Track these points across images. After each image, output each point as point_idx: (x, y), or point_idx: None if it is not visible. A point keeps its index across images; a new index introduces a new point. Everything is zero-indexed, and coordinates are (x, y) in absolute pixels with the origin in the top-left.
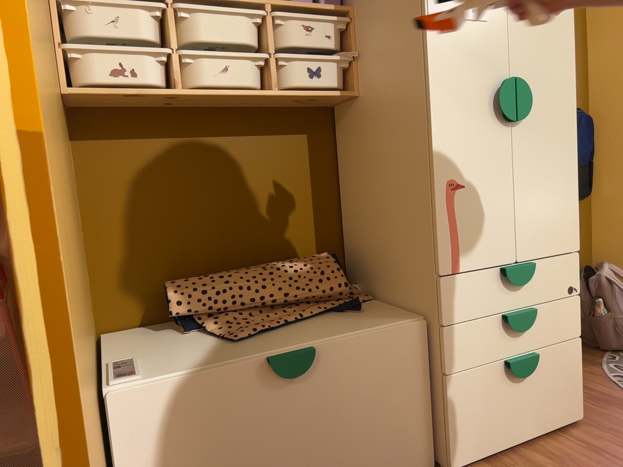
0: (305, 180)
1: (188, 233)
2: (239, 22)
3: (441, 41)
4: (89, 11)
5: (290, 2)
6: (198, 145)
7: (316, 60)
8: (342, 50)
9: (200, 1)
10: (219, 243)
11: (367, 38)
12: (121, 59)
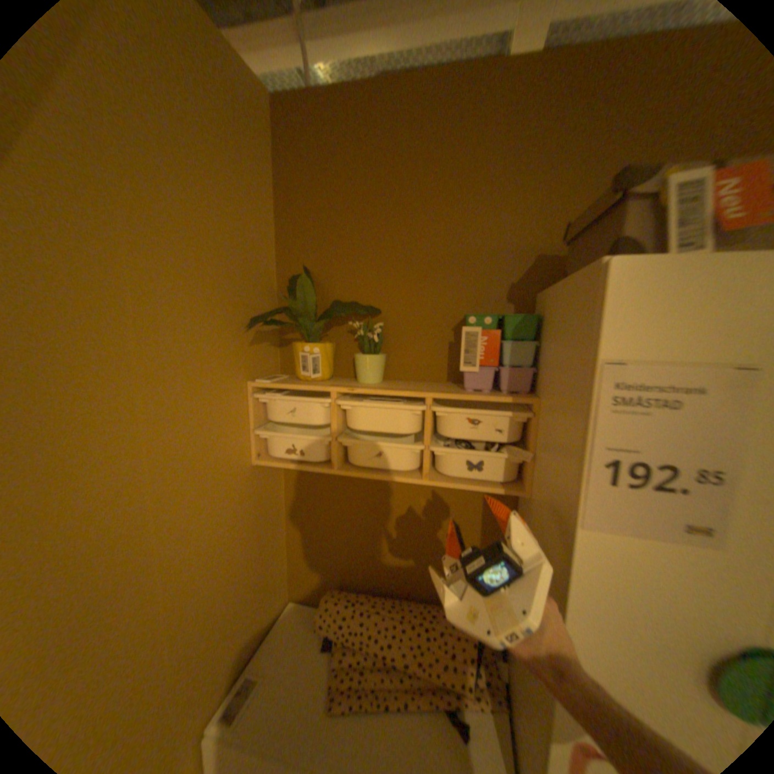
0: (474, 536)
1: (357, 551)
2: (396, 414)
3: (604, 564)
4: (273, 404)
5: (456, 394)
6: (374, 486)
7: (477, 456)
8: (524, 436)
9: (365, 391)
10: (381, 567)
11: (545, 448)
12: (294, 440)
